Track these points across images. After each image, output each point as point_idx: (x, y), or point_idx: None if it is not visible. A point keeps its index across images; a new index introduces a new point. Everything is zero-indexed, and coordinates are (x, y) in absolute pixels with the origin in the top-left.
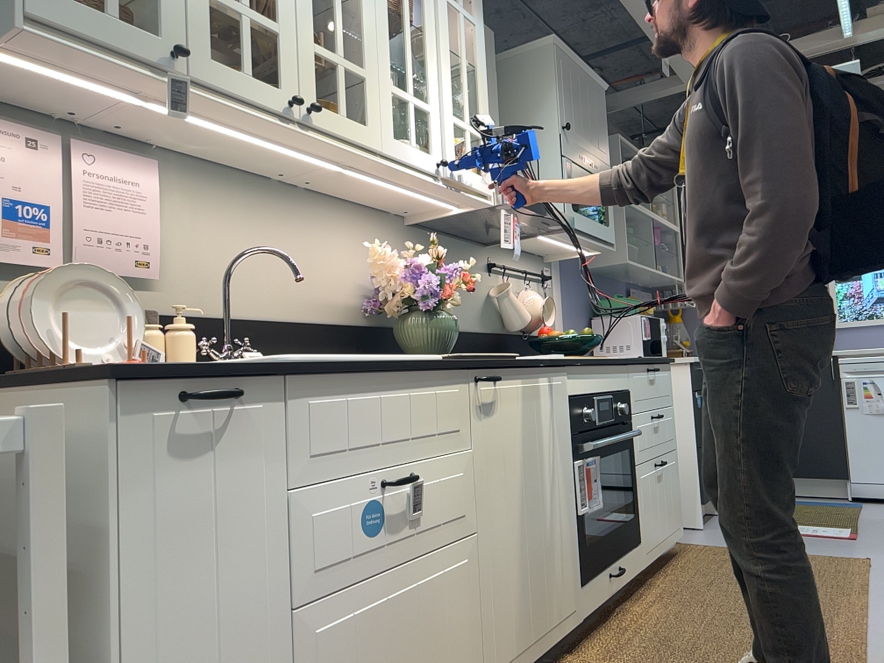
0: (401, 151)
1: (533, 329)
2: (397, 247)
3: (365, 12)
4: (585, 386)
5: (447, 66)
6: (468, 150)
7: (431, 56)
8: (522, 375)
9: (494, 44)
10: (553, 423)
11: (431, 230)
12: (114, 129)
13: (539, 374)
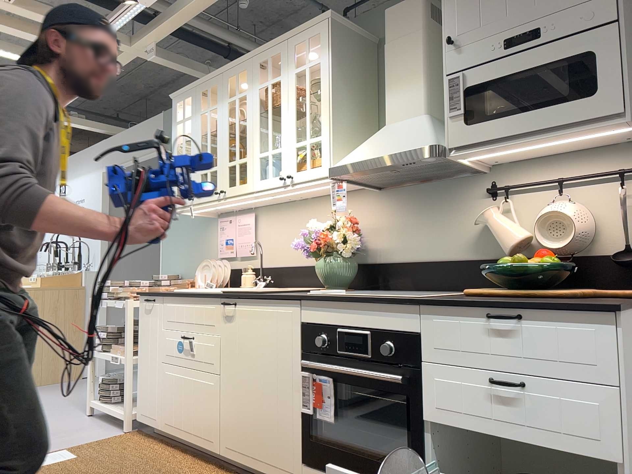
0: (261, 184)
1: (554, 250)
2: (369, 209)
3: (247, 129)
4: (324, 318)
5: (294, 112)
6: (307, 155)
7: (283, 116)
8: (254, 303)
9: (417, 6)
10: (278, 337)
11: (399, 186)
12: (242, 207)
13: (268, 304)
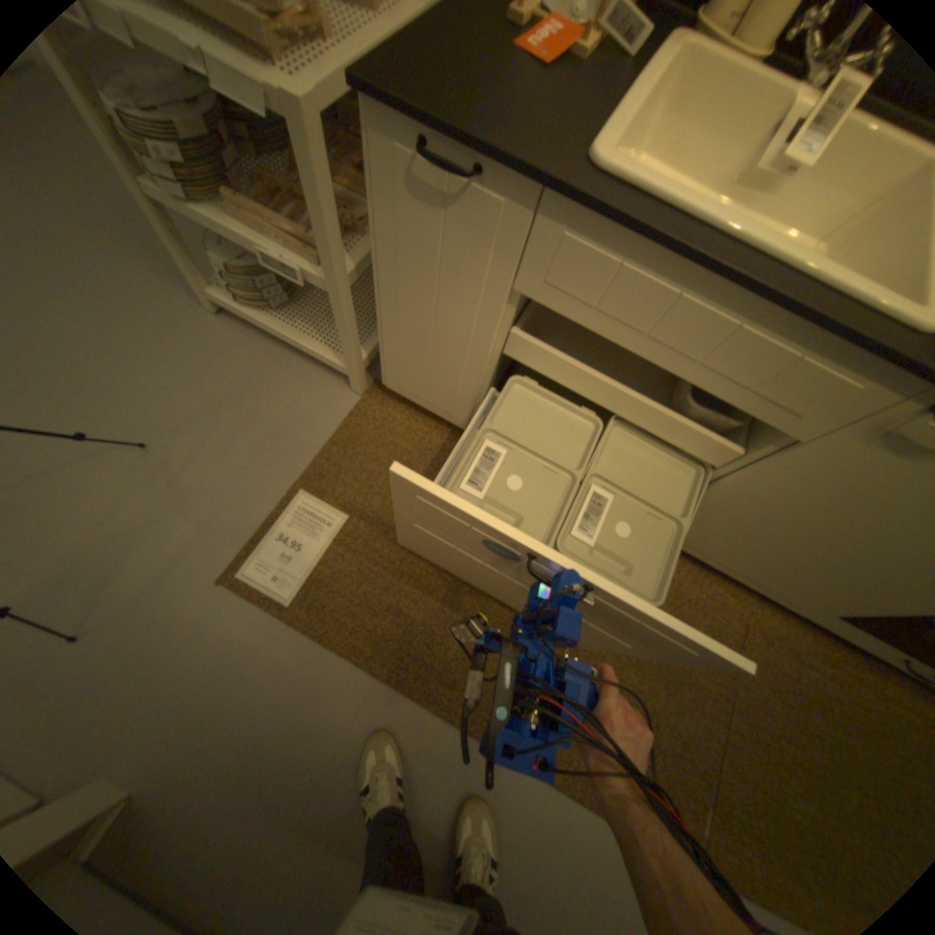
0: None
1: None
2: None
3: None
4: None
5: None
6: None
7: None
8: None
9: None
10: None
11: None
12: None
13: None
